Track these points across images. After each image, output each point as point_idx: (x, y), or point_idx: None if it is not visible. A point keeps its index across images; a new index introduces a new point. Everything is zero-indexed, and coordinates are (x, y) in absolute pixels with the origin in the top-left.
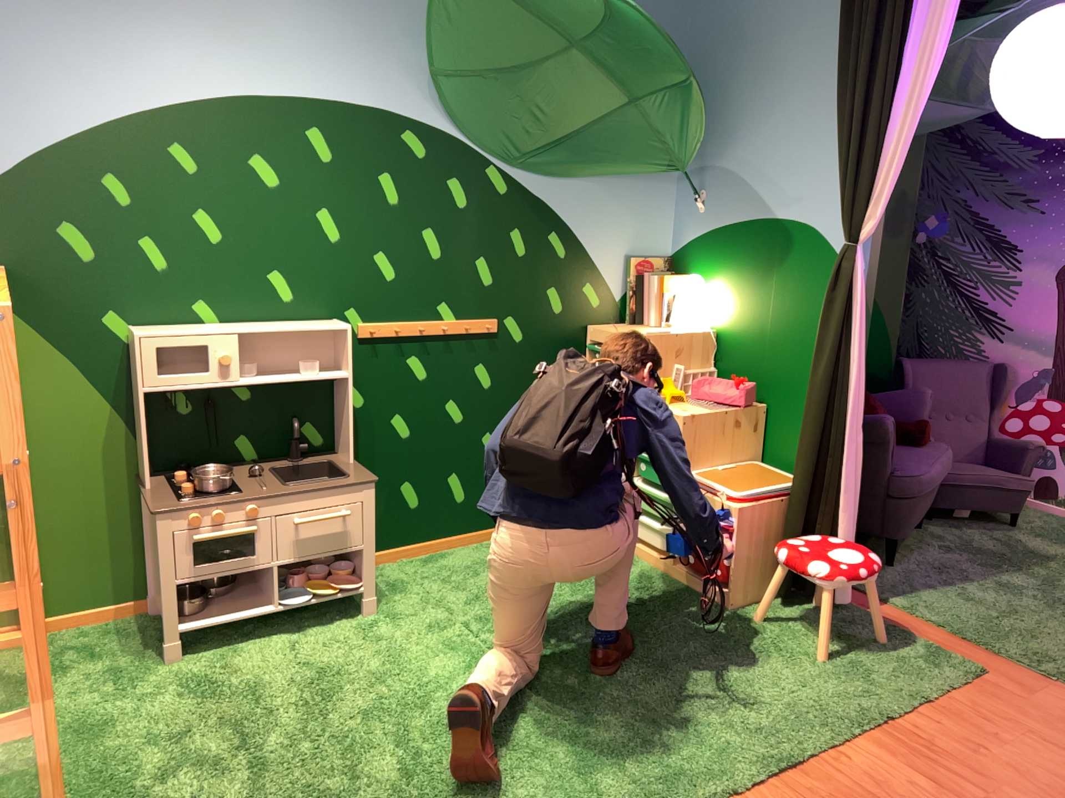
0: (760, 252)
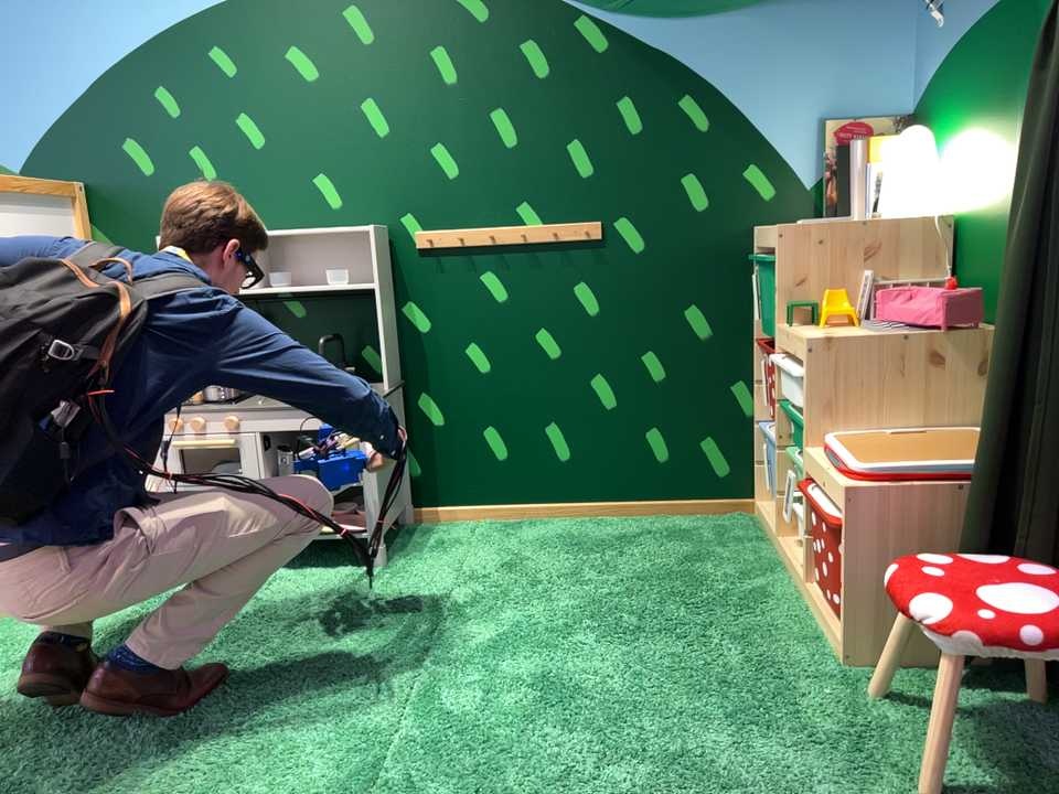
0: (1010, 48)
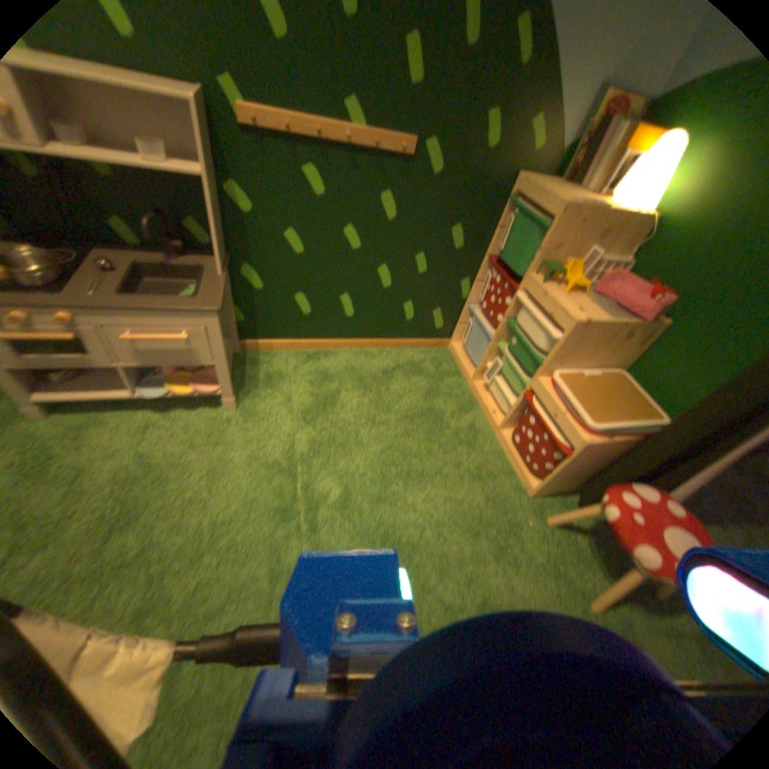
0: None
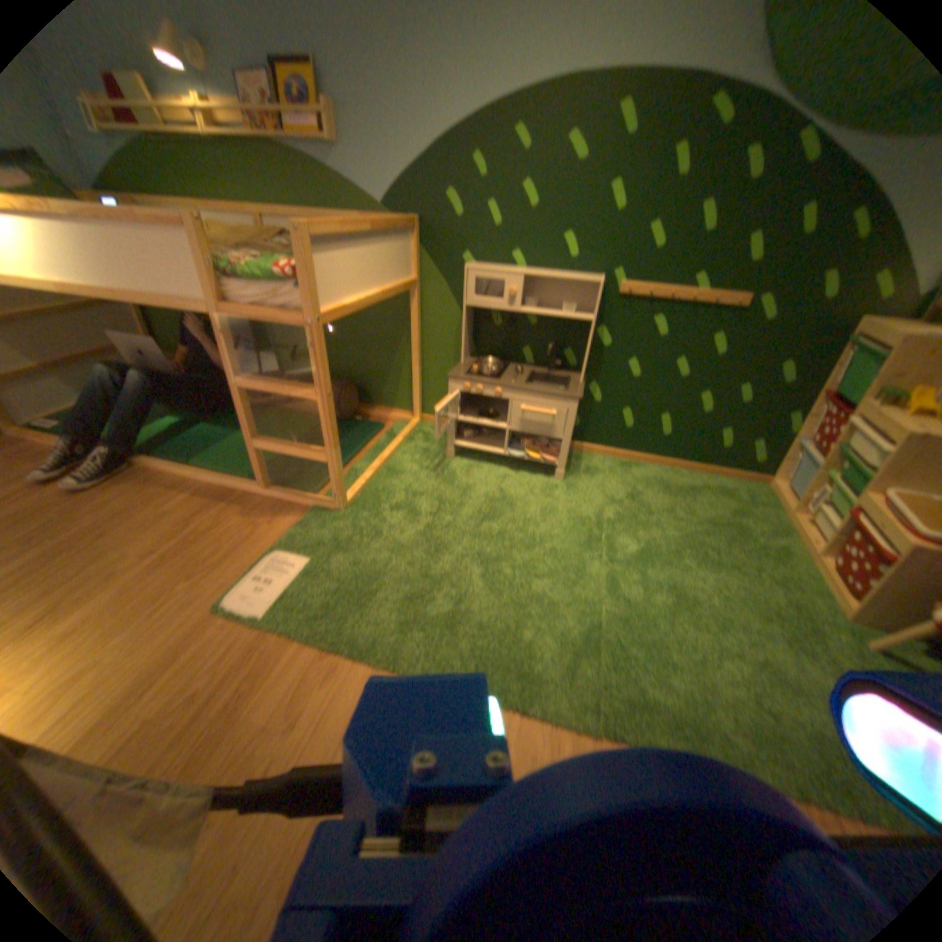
0: None
